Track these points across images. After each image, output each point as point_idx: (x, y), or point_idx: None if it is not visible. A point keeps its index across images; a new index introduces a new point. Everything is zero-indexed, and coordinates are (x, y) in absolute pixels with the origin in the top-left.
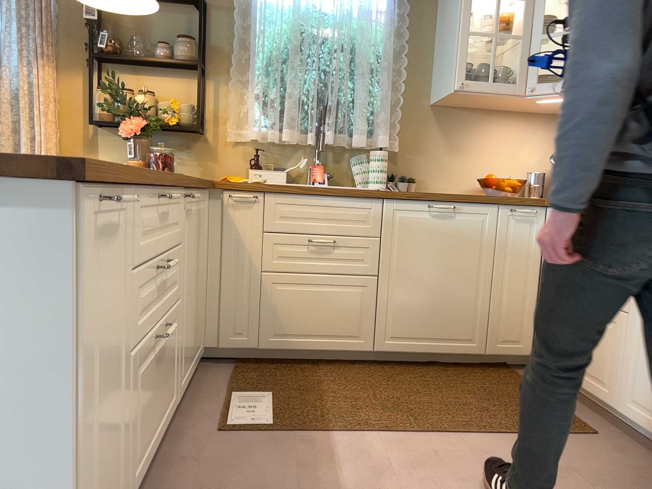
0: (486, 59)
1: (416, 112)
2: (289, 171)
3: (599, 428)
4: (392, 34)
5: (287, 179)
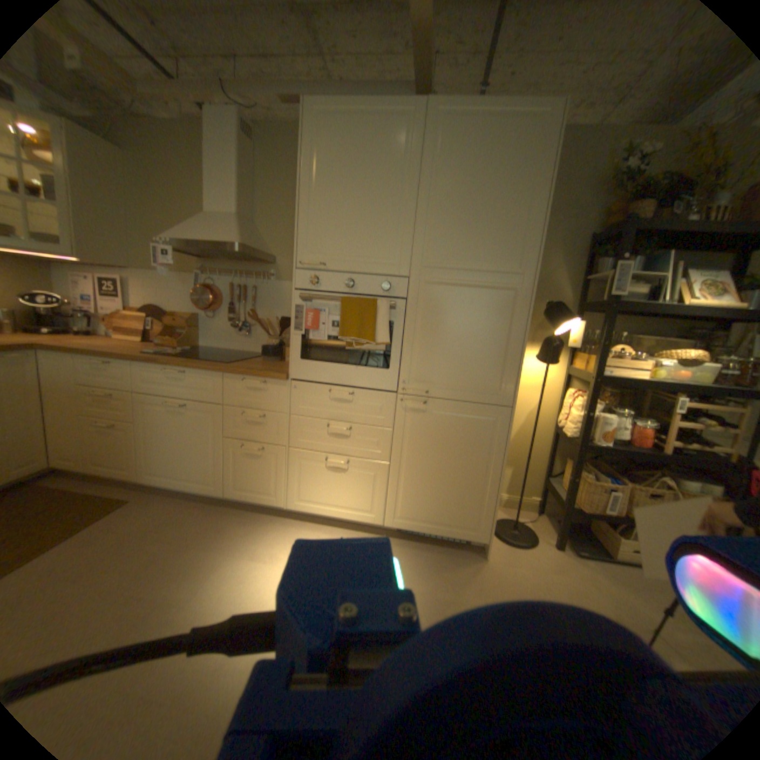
0: None
1: None
2: None
3: (124, 498)
4: None
5: None
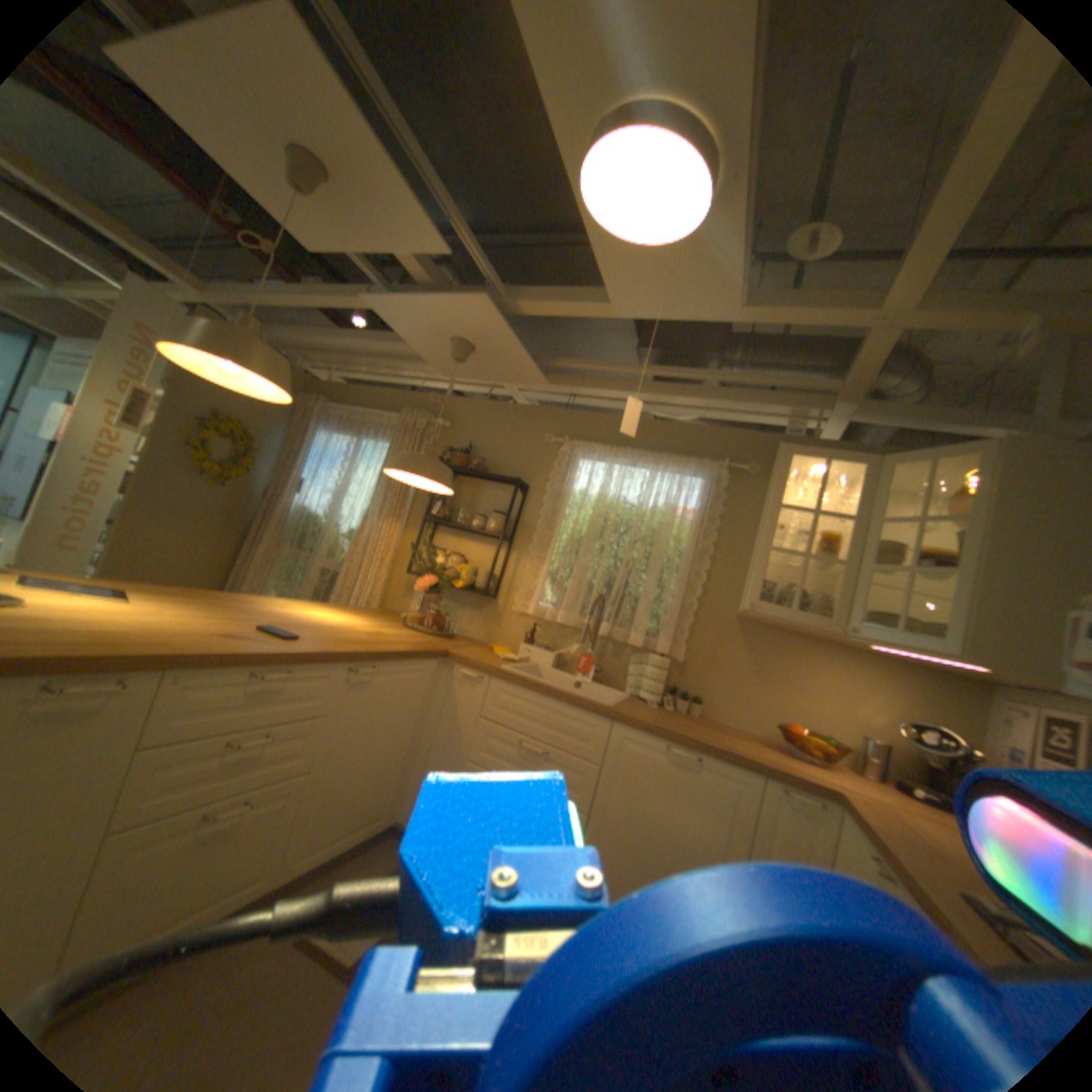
0: (818, 578)
1: (716, 623)
2: (562, 654)
3: None
4: (701, 534)
5: (555, 662)
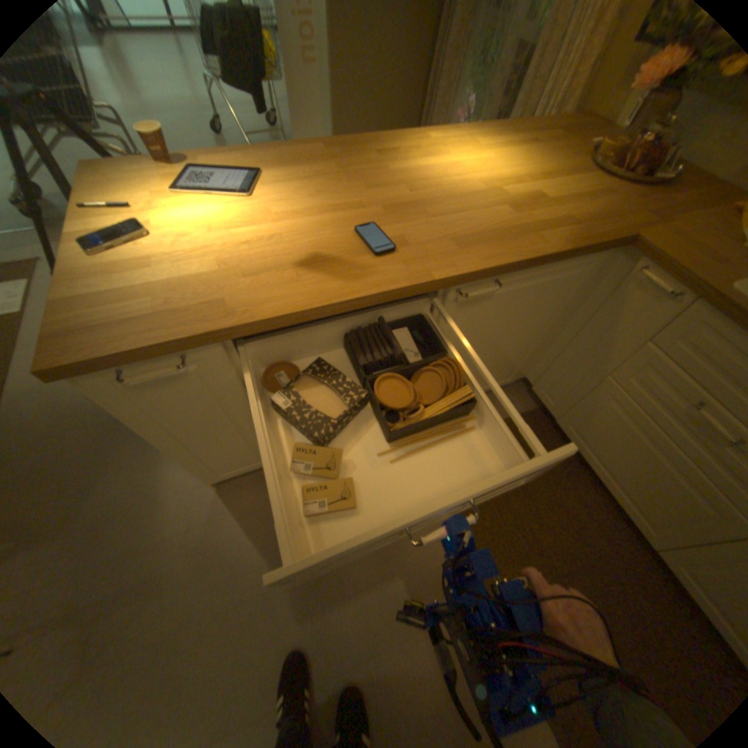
0: None
1: None
2: None
3: None
4: None
5: None
